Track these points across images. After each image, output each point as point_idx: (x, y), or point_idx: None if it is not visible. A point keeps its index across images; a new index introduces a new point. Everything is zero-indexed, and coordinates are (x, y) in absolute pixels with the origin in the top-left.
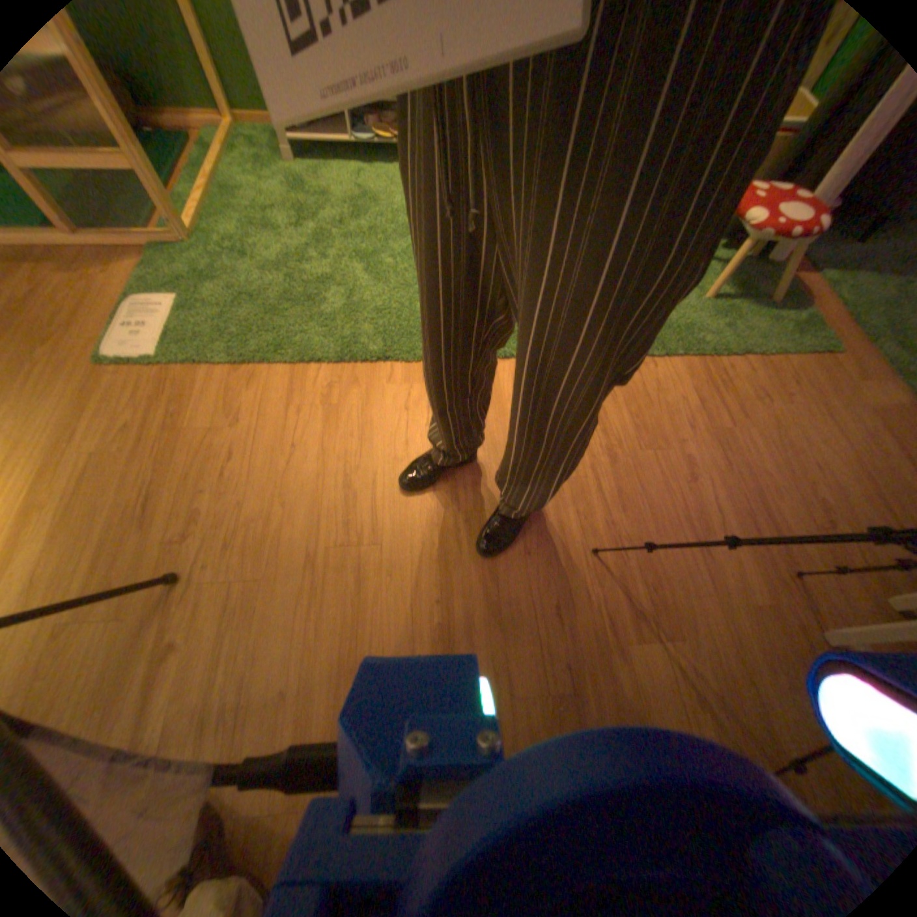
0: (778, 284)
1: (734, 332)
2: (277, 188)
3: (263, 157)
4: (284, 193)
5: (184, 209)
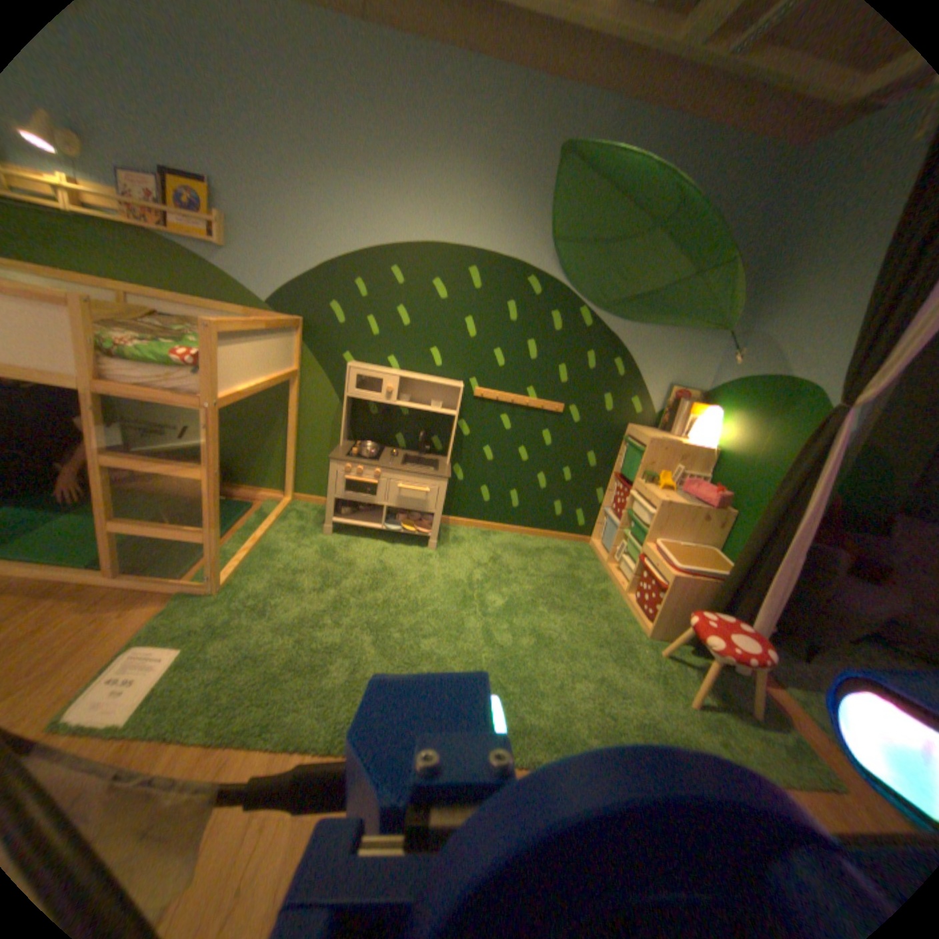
0: (754, 700)
1: (731, 752)
2: (311, 555)
3: (307, 529)
4: (316, 560)
5: (225, 567)
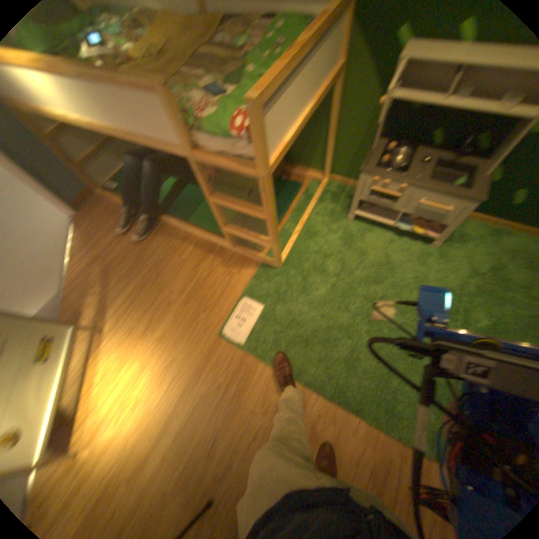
0: None
1: None
2: (336, 243)
3: (336, 215)
4: (339, 248)
5: (285, 248)
